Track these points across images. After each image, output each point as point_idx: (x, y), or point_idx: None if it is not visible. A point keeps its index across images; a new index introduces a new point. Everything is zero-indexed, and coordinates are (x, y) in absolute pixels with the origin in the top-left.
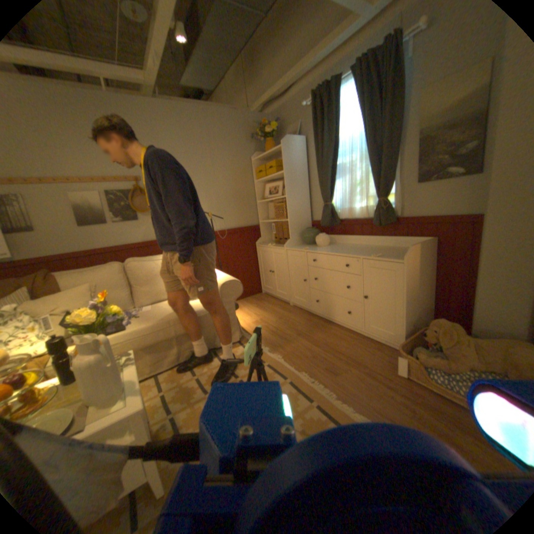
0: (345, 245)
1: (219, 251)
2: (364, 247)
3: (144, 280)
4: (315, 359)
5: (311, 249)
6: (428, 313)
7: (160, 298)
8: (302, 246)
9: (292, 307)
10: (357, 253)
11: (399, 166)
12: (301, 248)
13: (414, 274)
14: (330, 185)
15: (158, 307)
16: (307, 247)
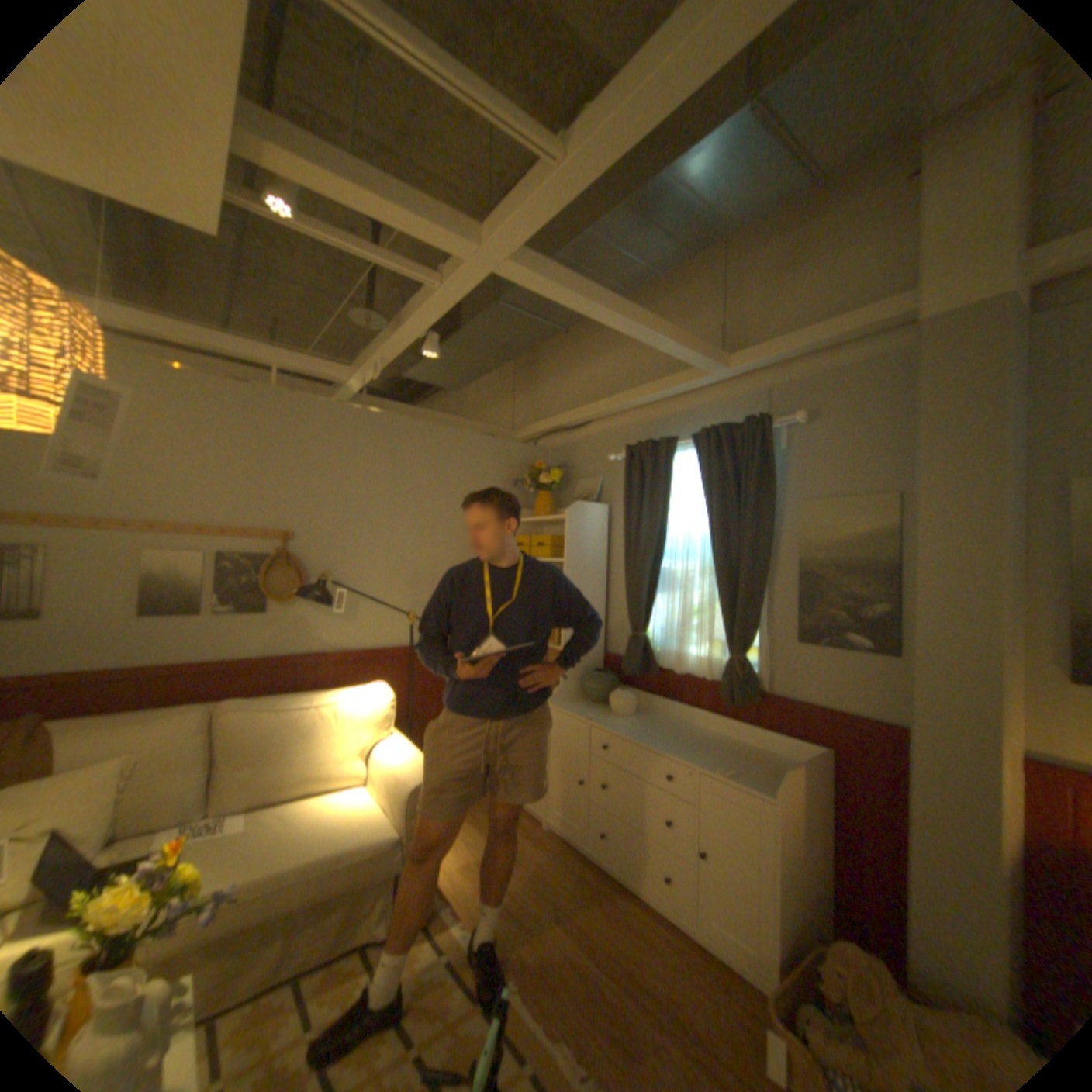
0: (665, 721)
1: (414, 690)
2: (701, 737)
3: (247, 759)
4: (590, 1003)
5: (601, 722)
6: (822, 908)
7: (269, 801)
8: (582, 707)
9: (547, 836)
10: (690, 756)
11: (765, 605)
12: (581, 714)
13: (794, 827)
14: (646, 603)
15: (262, 828)
16: (593, 718)
